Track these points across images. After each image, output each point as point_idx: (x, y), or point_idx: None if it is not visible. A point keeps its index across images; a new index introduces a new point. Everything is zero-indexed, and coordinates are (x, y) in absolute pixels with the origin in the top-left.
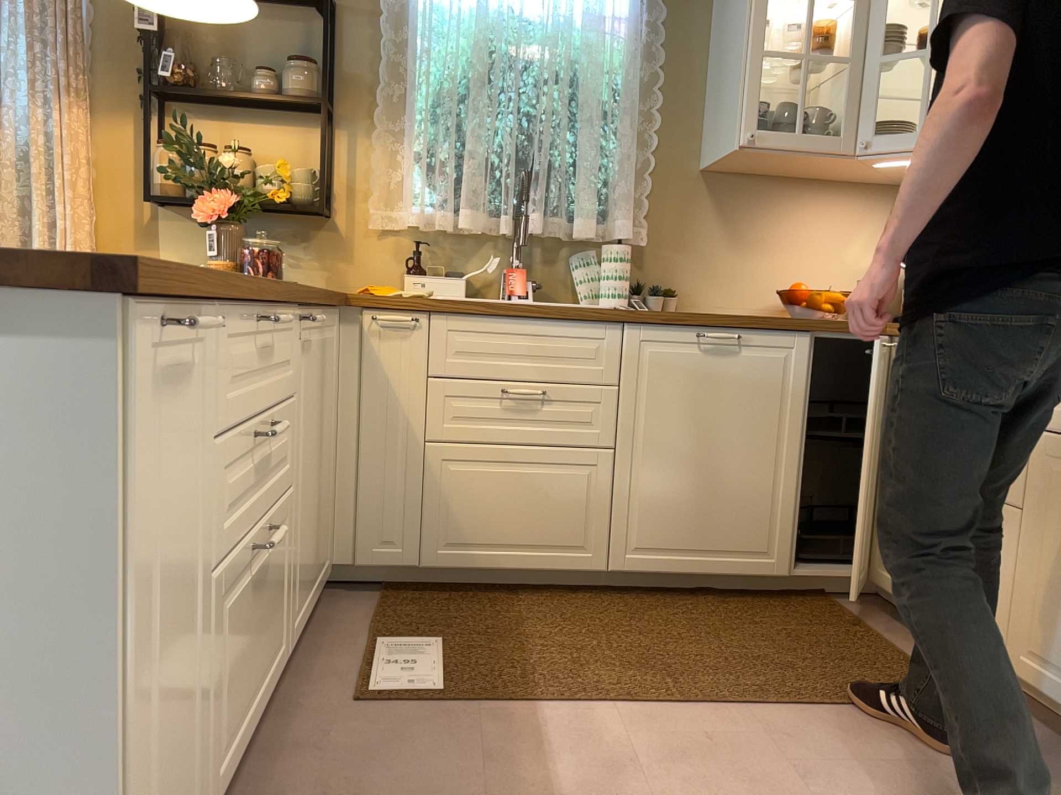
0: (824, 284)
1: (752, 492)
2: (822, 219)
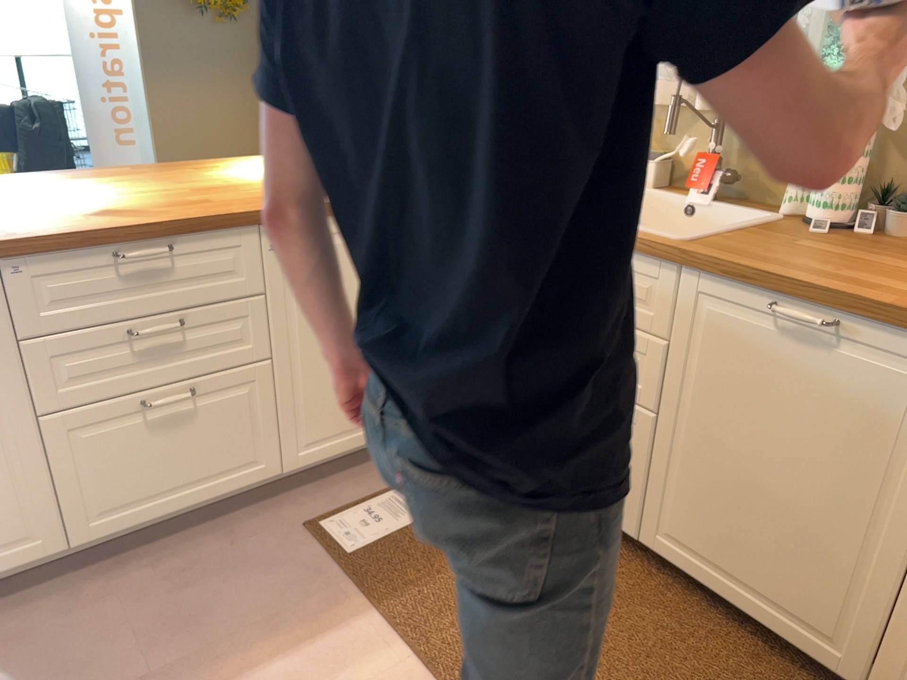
0: None
1: (820, 550)
2: None
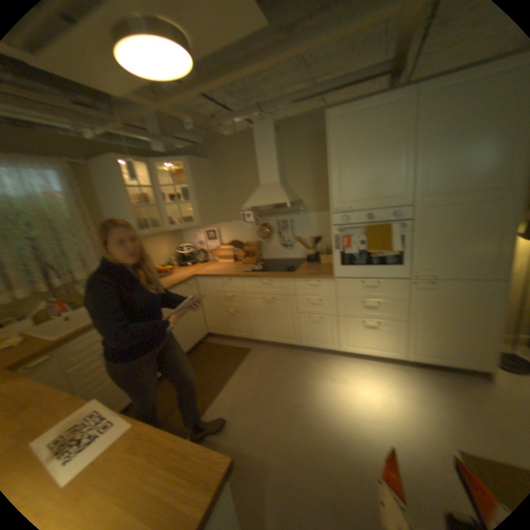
0: (160, 263)
1: (182, 332)
2: (153, 246)
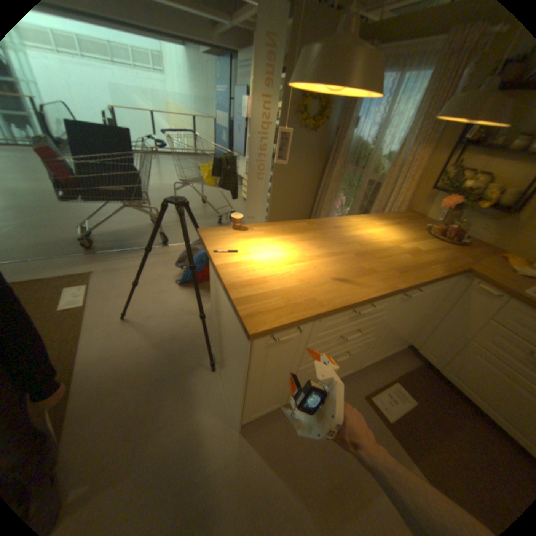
0: None
1: None
2: None
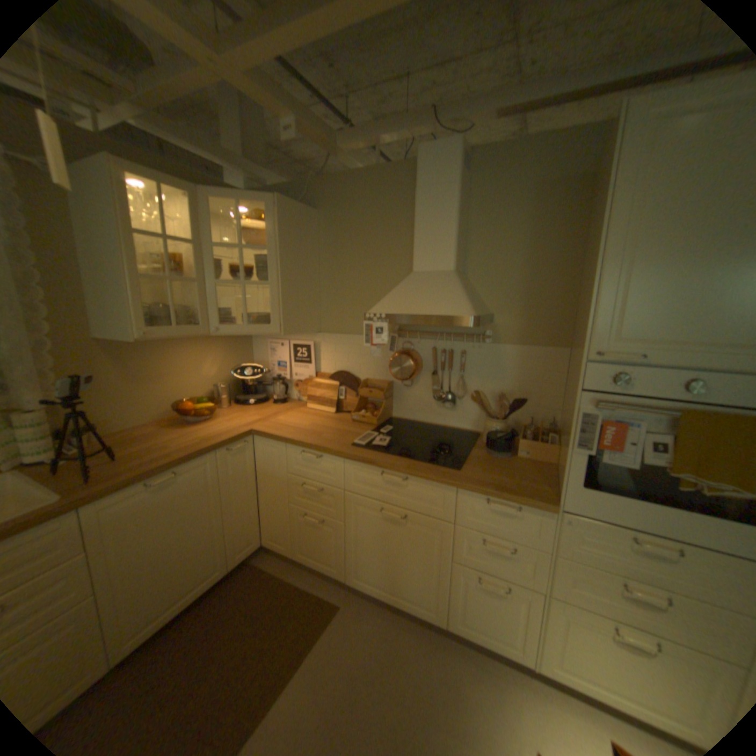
0: (193, 391)
1: (199, 550)
2: (185, 356)
